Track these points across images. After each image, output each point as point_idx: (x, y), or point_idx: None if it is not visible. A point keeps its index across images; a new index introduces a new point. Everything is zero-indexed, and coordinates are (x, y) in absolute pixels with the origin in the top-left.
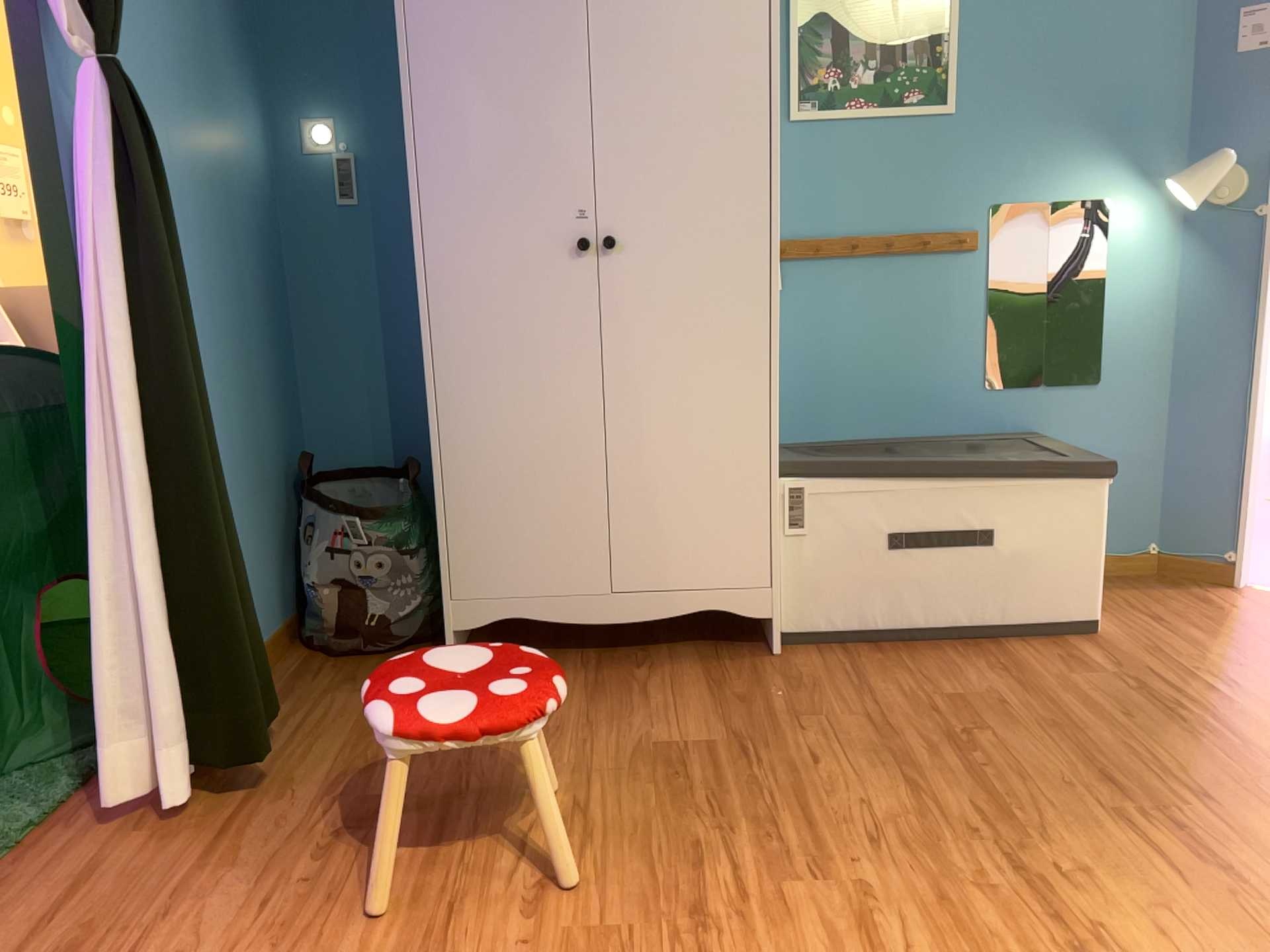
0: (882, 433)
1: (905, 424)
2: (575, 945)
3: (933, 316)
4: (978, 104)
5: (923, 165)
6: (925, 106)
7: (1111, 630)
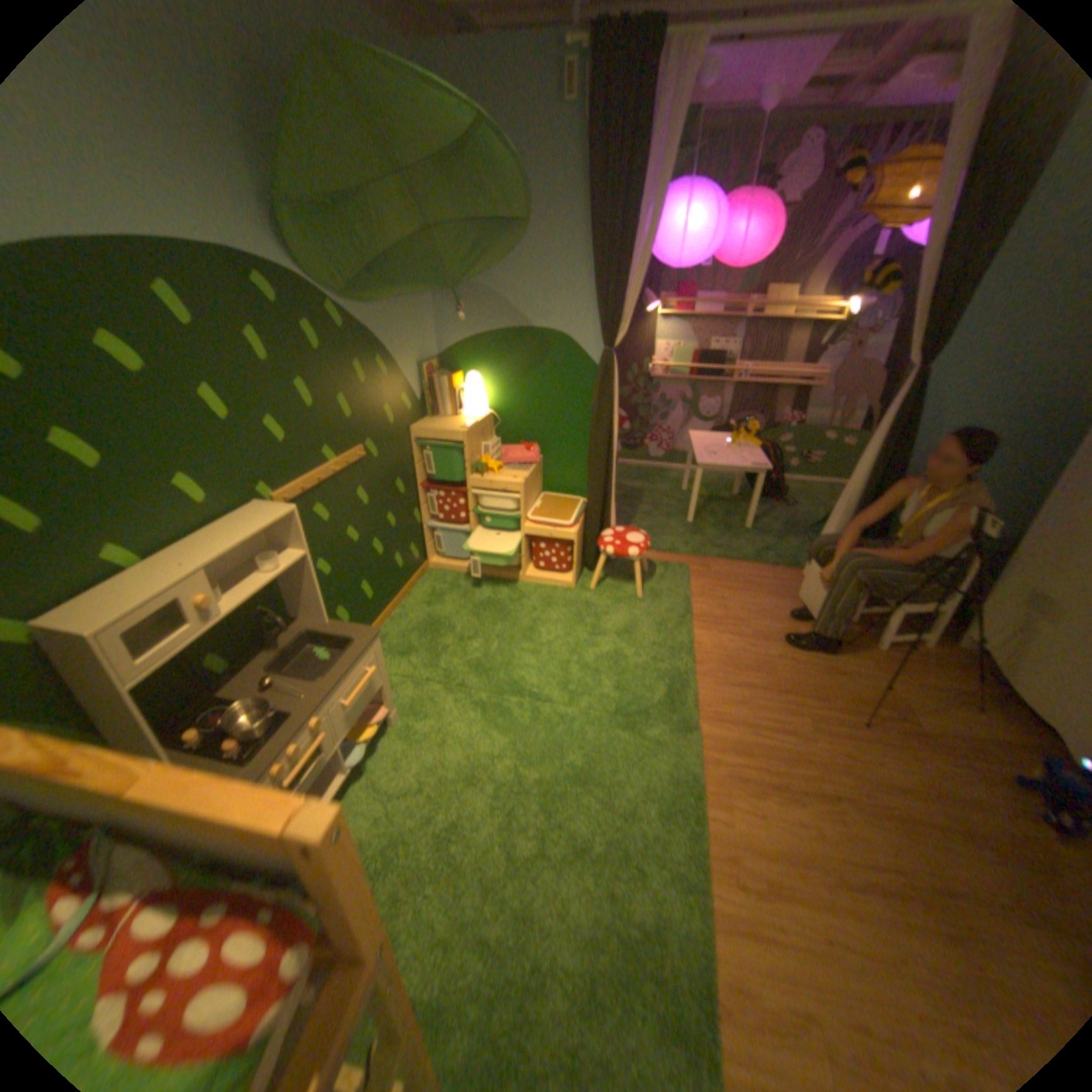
0: None
1: None
2: (767, 670)
3: None
4: None
5: None
6: None
7: None
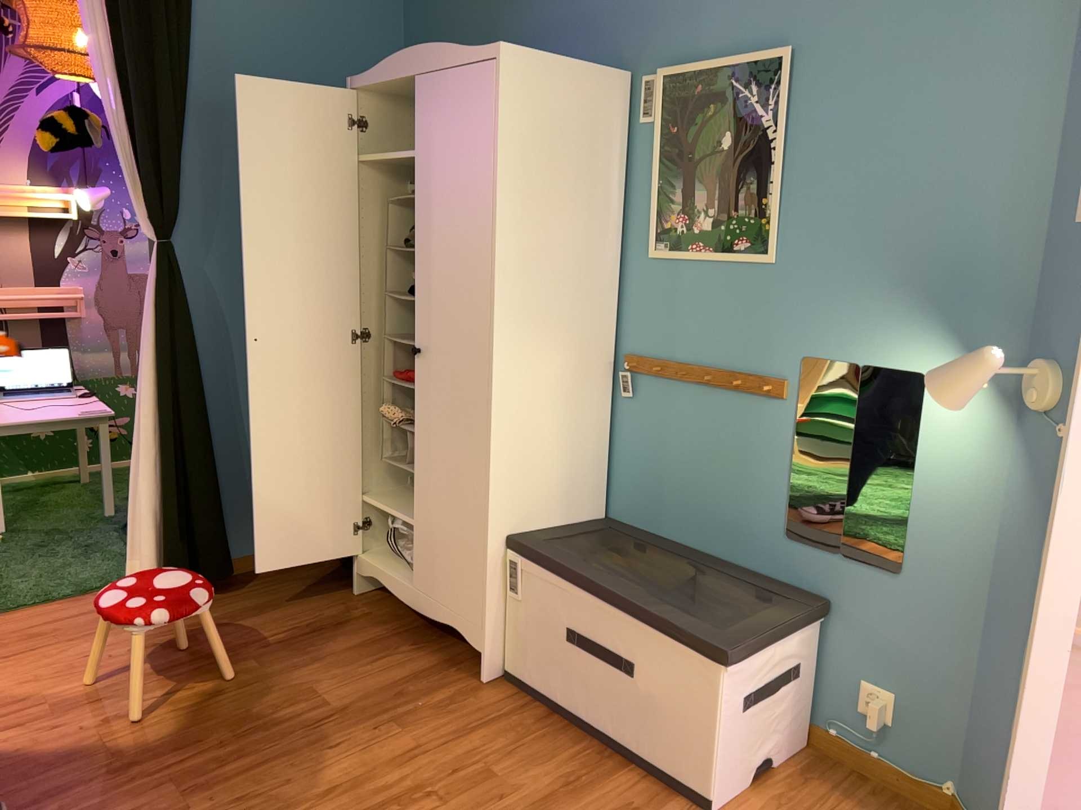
0: (685, 545)
1: (716, 544)
2: (86, 750)
3: (745, 451)
4: (798, 255)
5: (746, 308)
6: (749, 253)
7: None
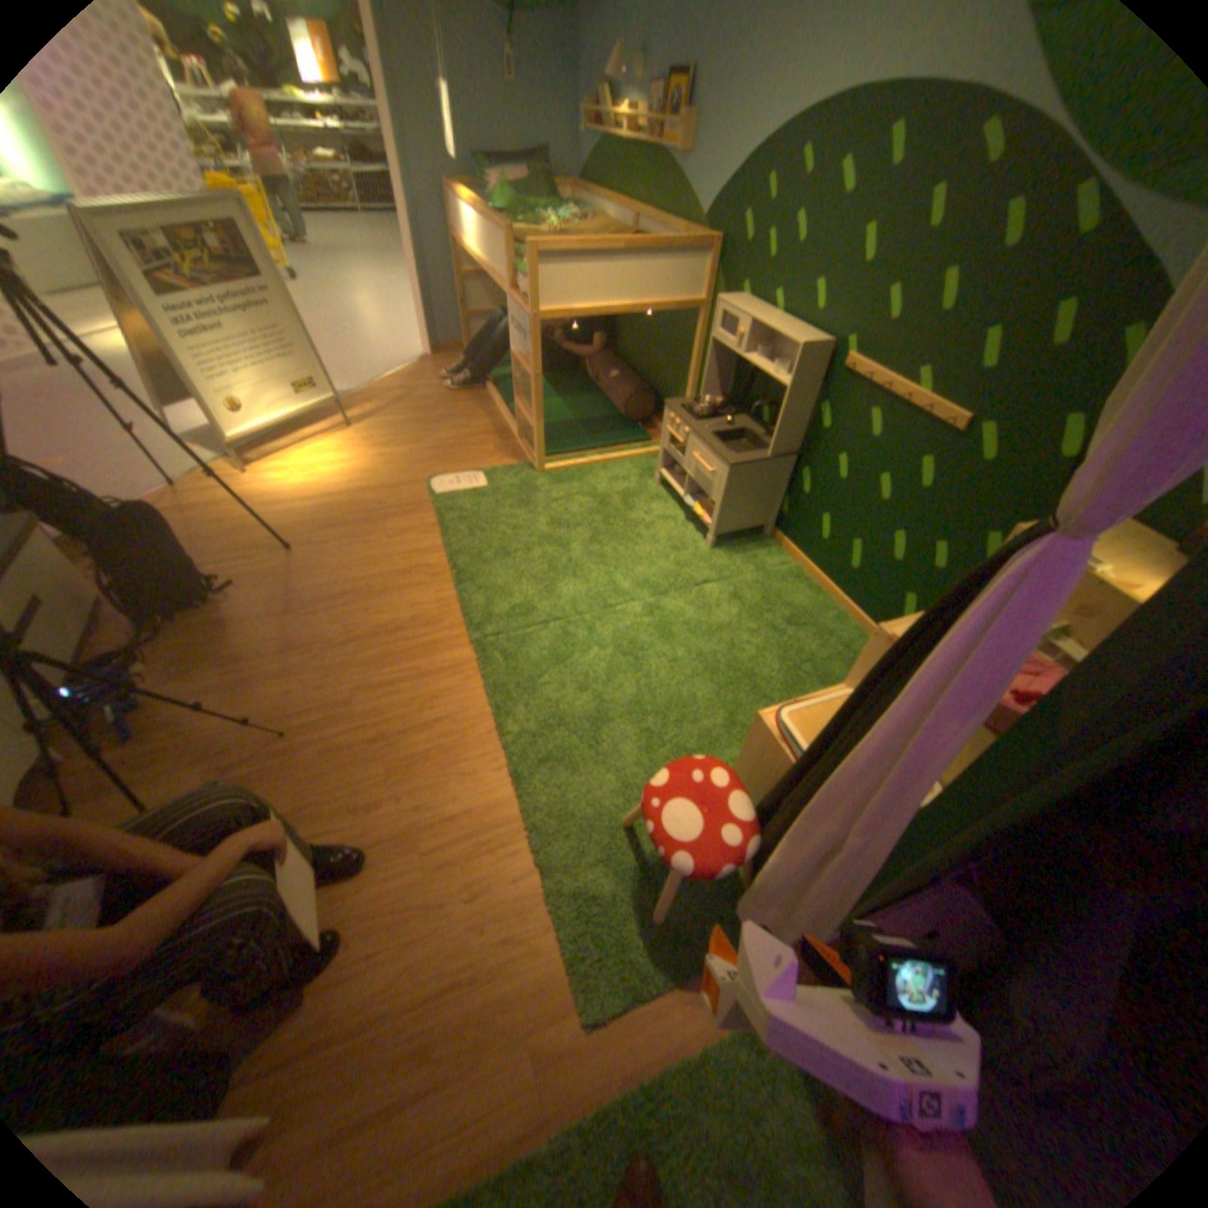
0: None
1: None
2: (391, 771)
3: None
4: None
5: None
6: None
7: (93, 597)
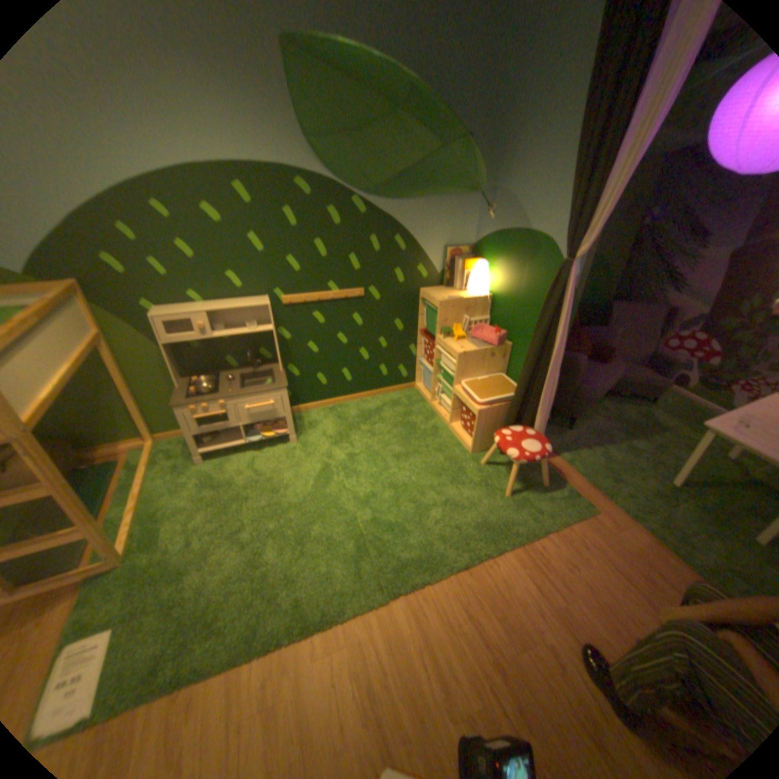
0: None
1: None
2: (519, 644)
3: None
4: None
5: None
6: None
7: None
